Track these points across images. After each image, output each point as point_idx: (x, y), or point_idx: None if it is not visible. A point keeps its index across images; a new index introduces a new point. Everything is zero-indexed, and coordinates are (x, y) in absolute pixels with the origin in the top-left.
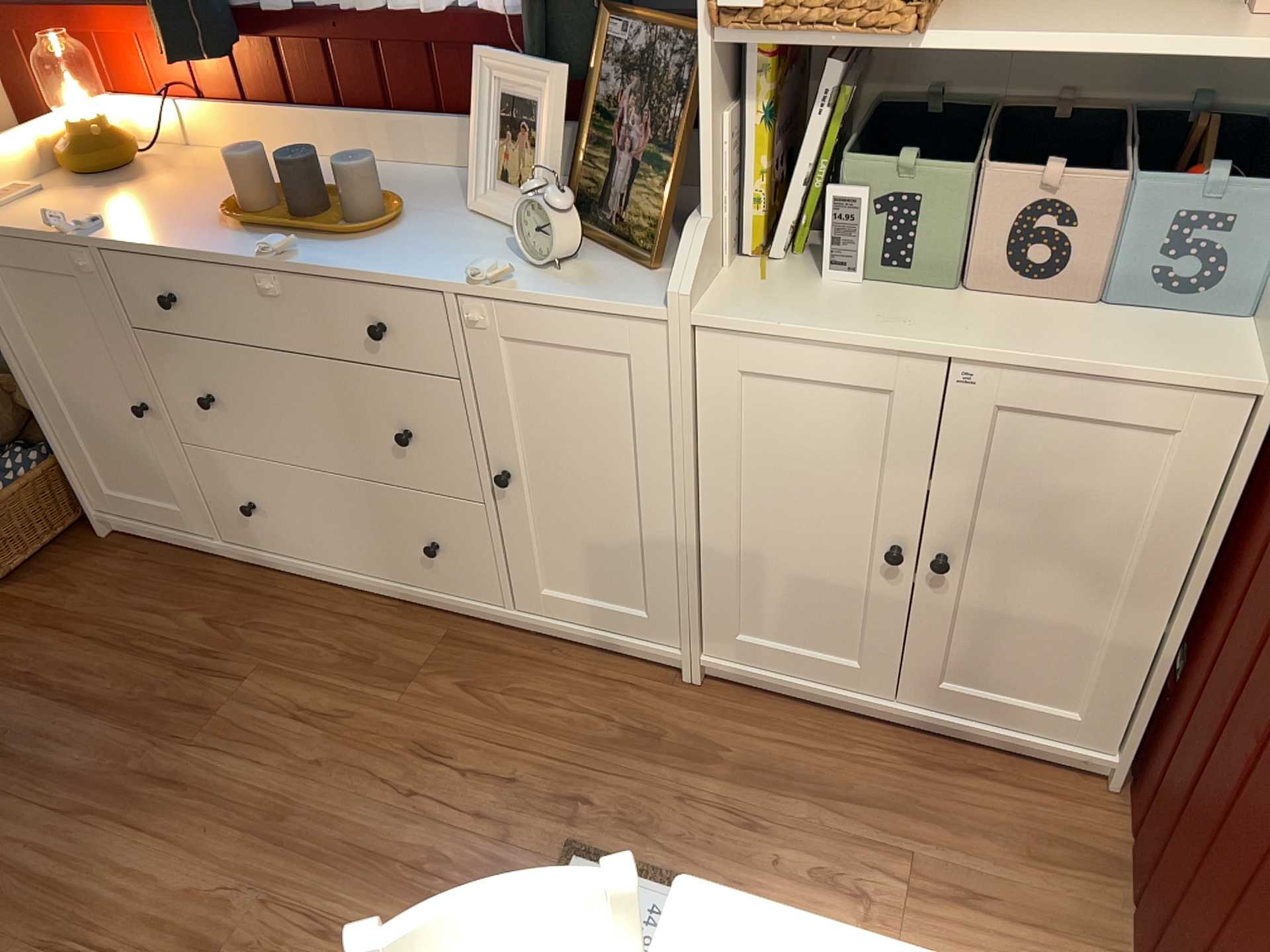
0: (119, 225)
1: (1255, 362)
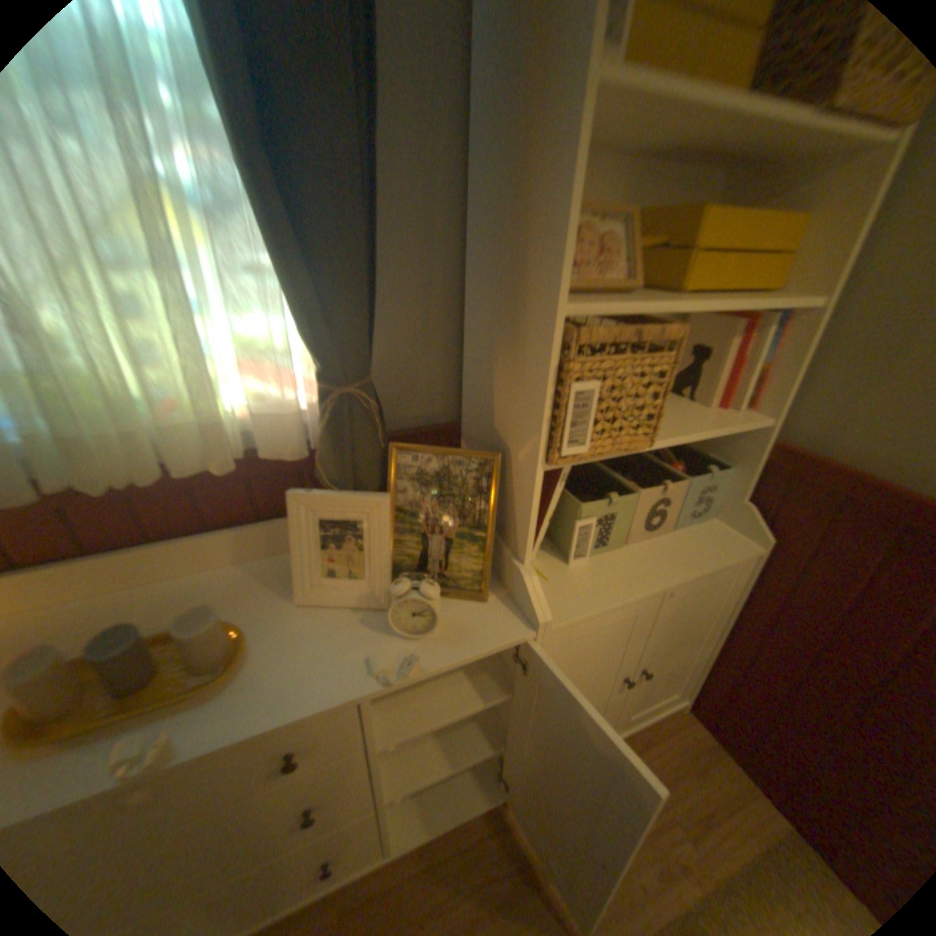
0: None
1: (749, 543)
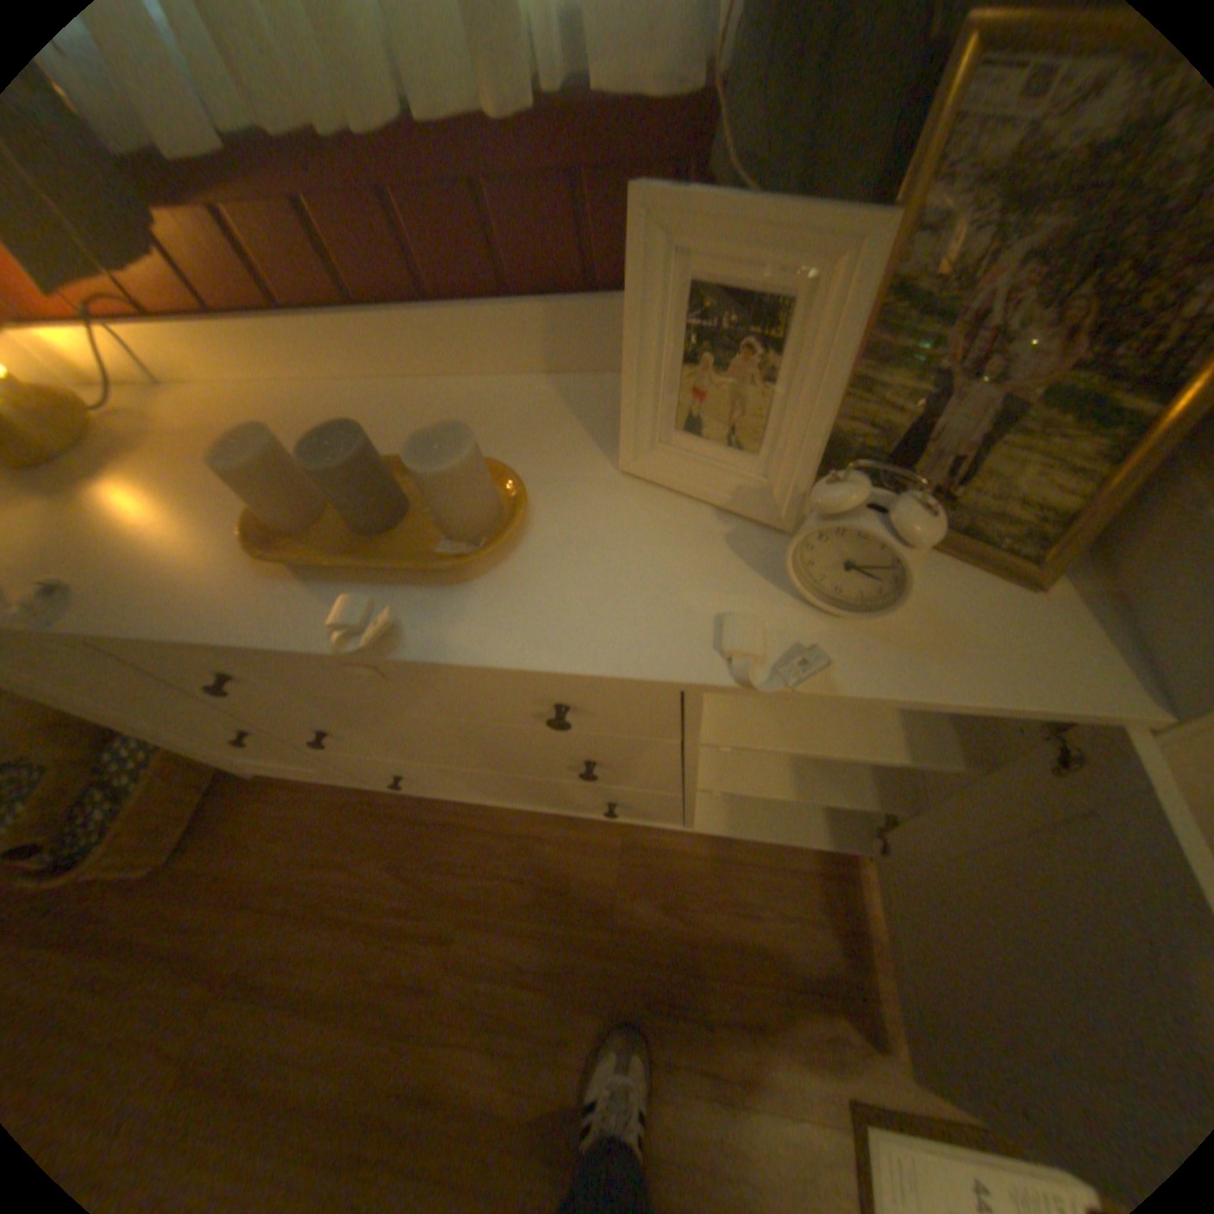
0: (95, 588)
1: None
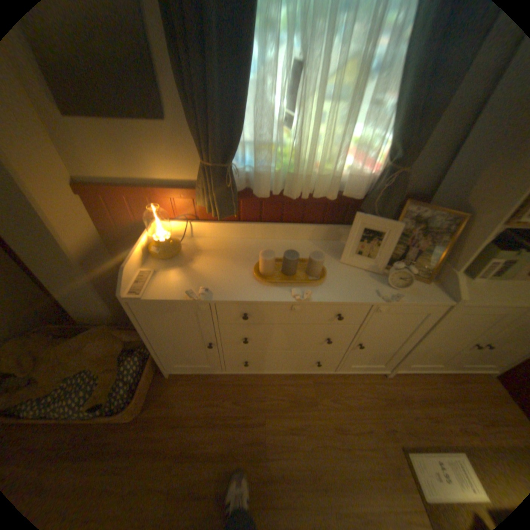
0: (216, 289)
1: None
